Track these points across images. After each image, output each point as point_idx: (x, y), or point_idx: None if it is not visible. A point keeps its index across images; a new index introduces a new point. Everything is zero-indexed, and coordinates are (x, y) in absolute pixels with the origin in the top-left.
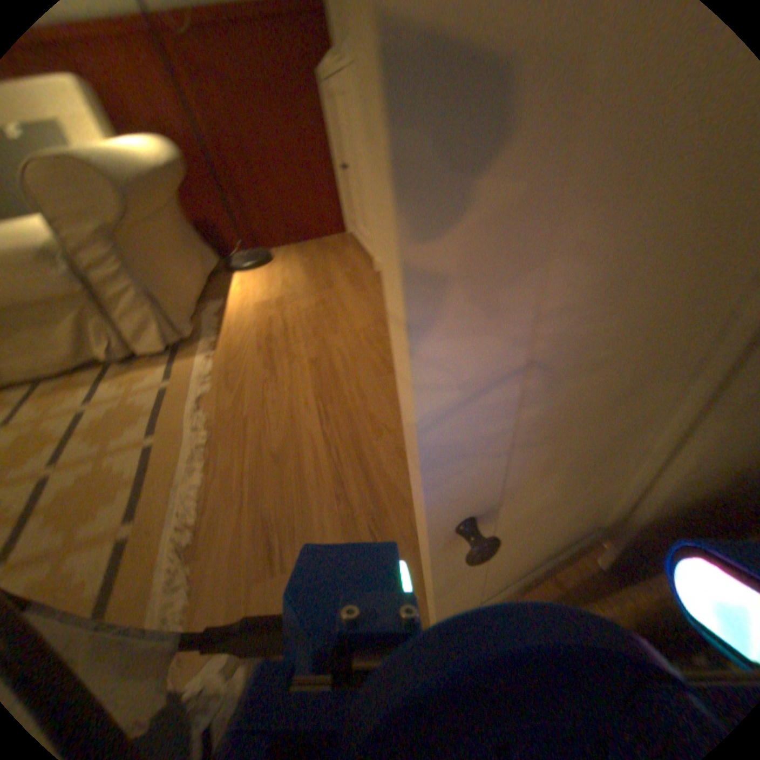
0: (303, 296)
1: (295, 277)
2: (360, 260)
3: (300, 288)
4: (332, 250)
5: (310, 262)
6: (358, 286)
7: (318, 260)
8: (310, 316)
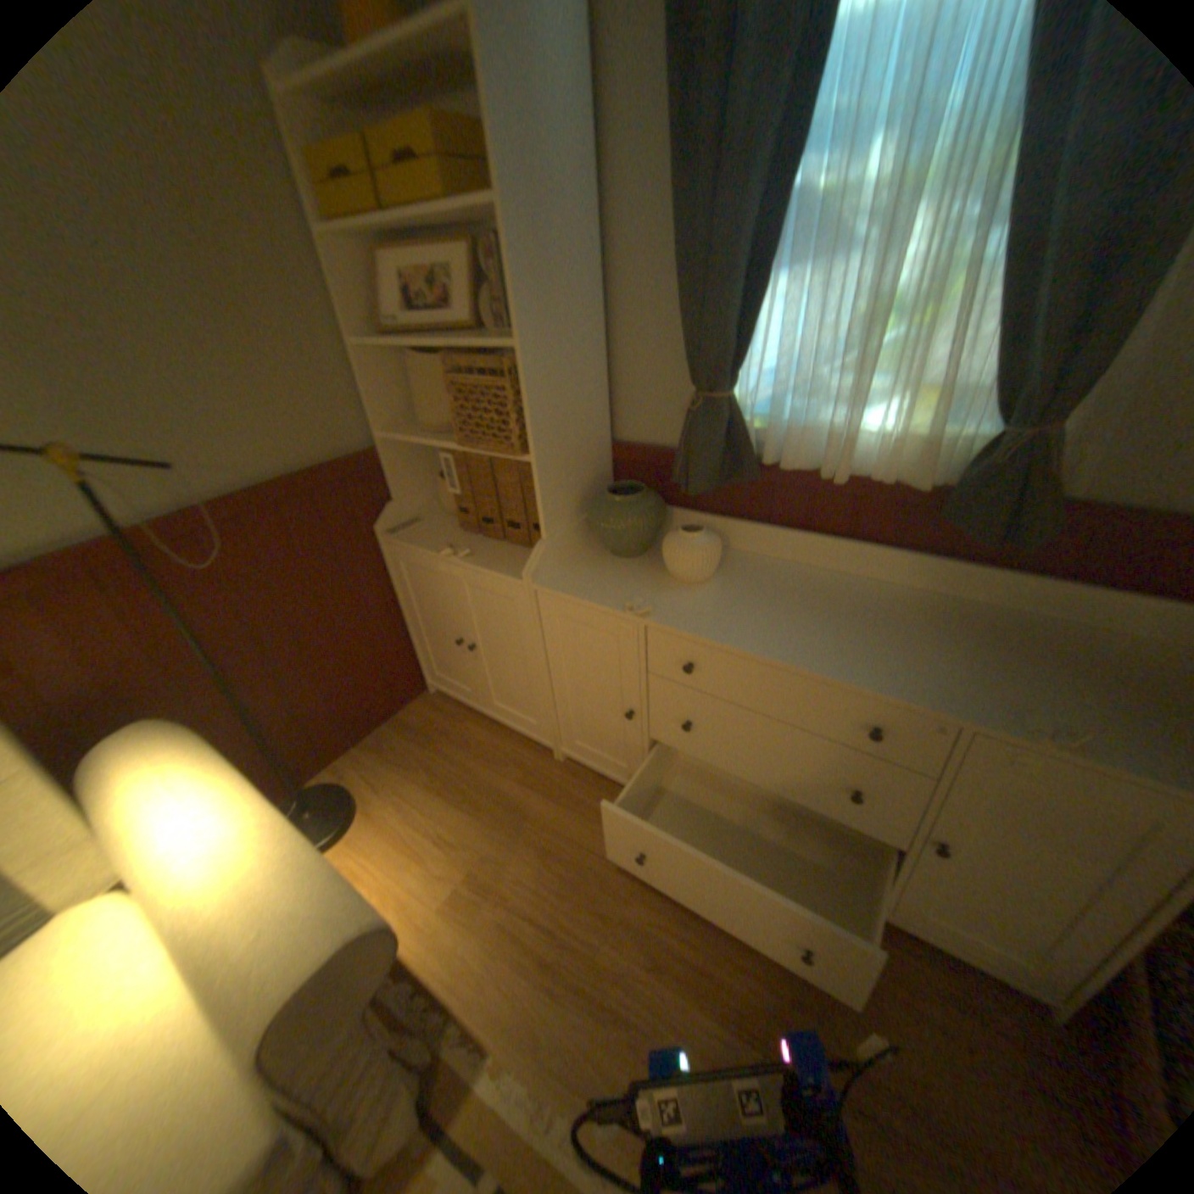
0: (502, 853)
1: (444, 817)
2: (512, 743)
3: (478, 838)
4: (445, 737)
5: (435, 776)
6: (562, 797)
7: (445, 766)
8: (555, 885)
